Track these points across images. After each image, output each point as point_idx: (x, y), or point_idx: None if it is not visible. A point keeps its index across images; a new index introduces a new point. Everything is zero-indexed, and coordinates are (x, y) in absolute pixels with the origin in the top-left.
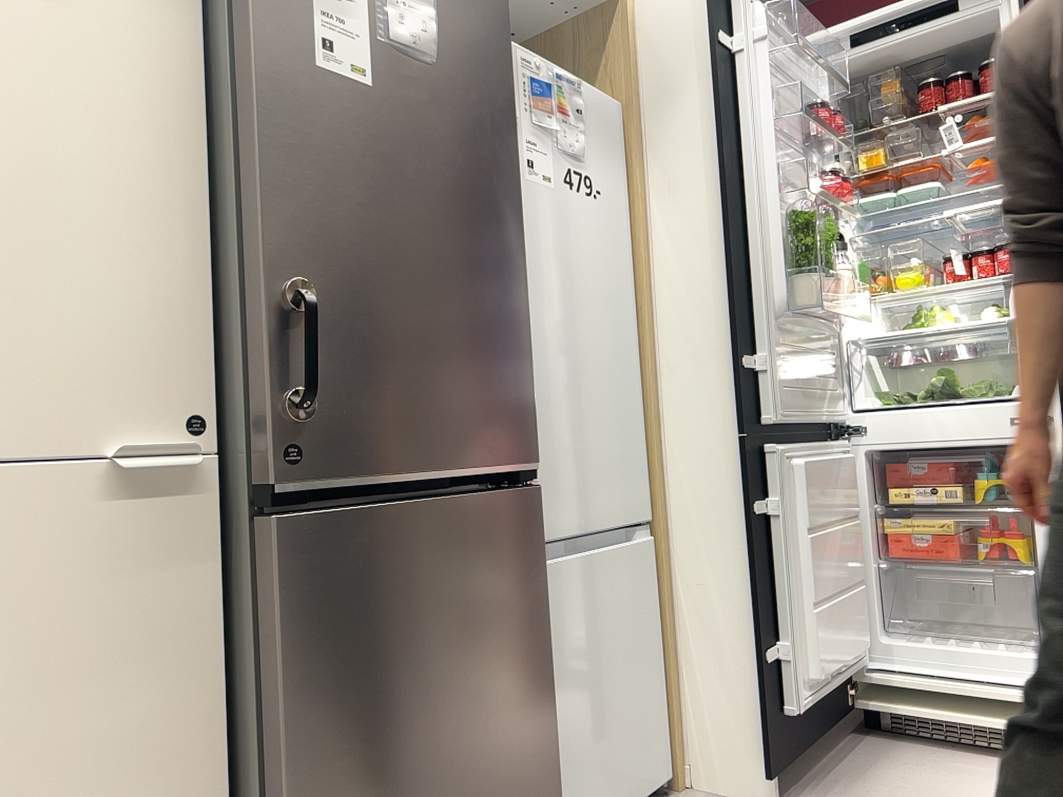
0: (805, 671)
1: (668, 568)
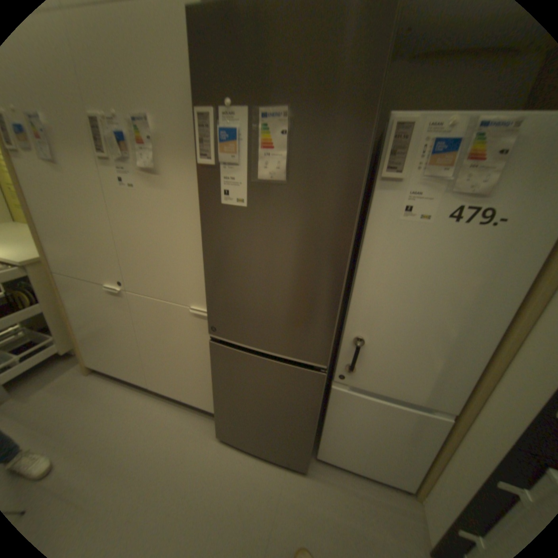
0: None
1: (458, 439)
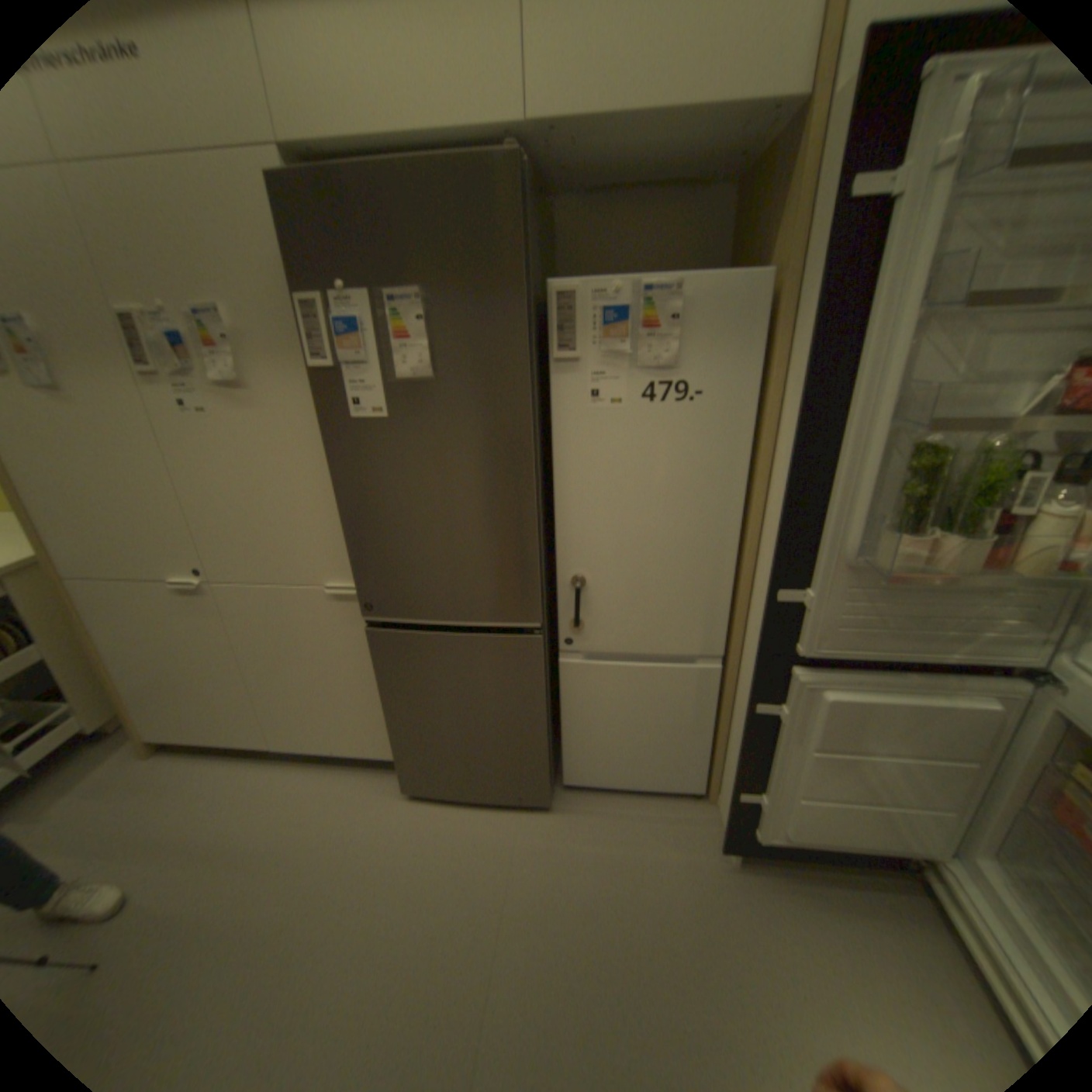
0: (783, 827)
1: (730, 690)
